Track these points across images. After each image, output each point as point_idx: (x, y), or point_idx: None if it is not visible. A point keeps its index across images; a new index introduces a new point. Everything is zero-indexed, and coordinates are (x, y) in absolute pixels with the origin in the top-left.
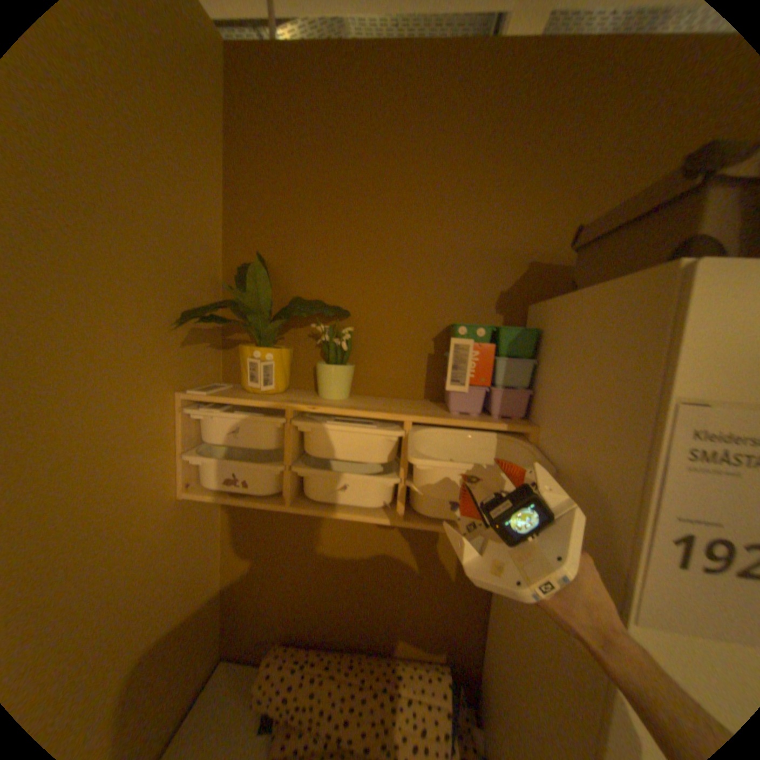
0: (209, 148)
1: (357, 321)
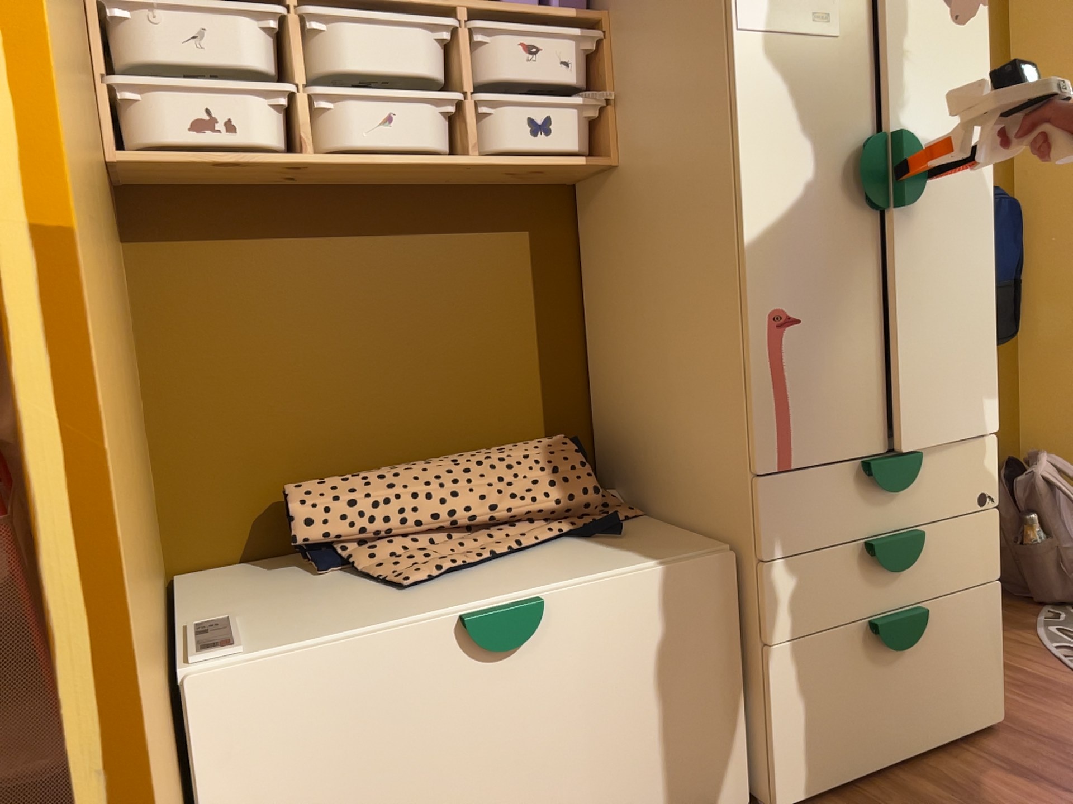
0: None
1: None
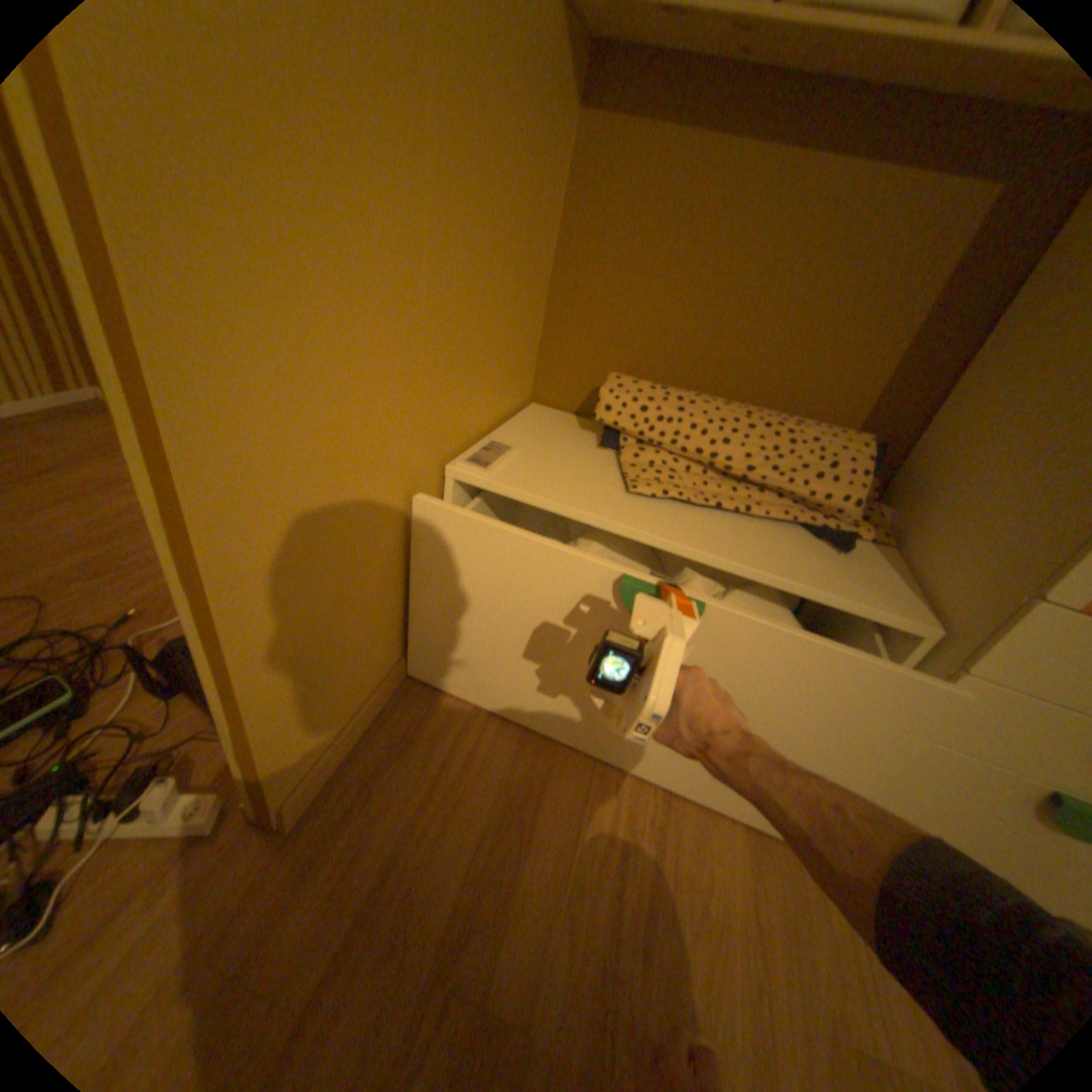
0: None
1: None
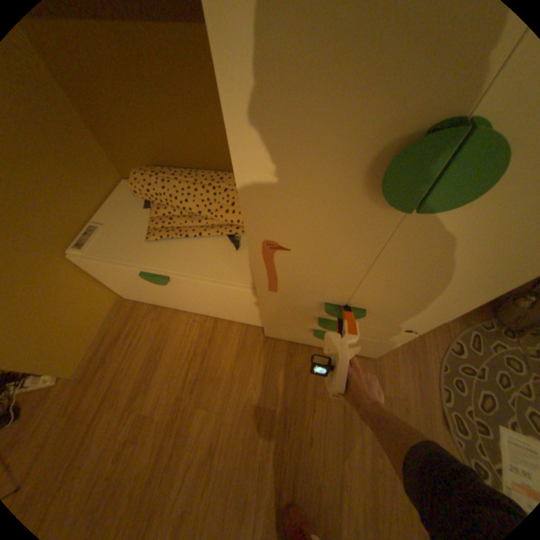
0: None
1: None
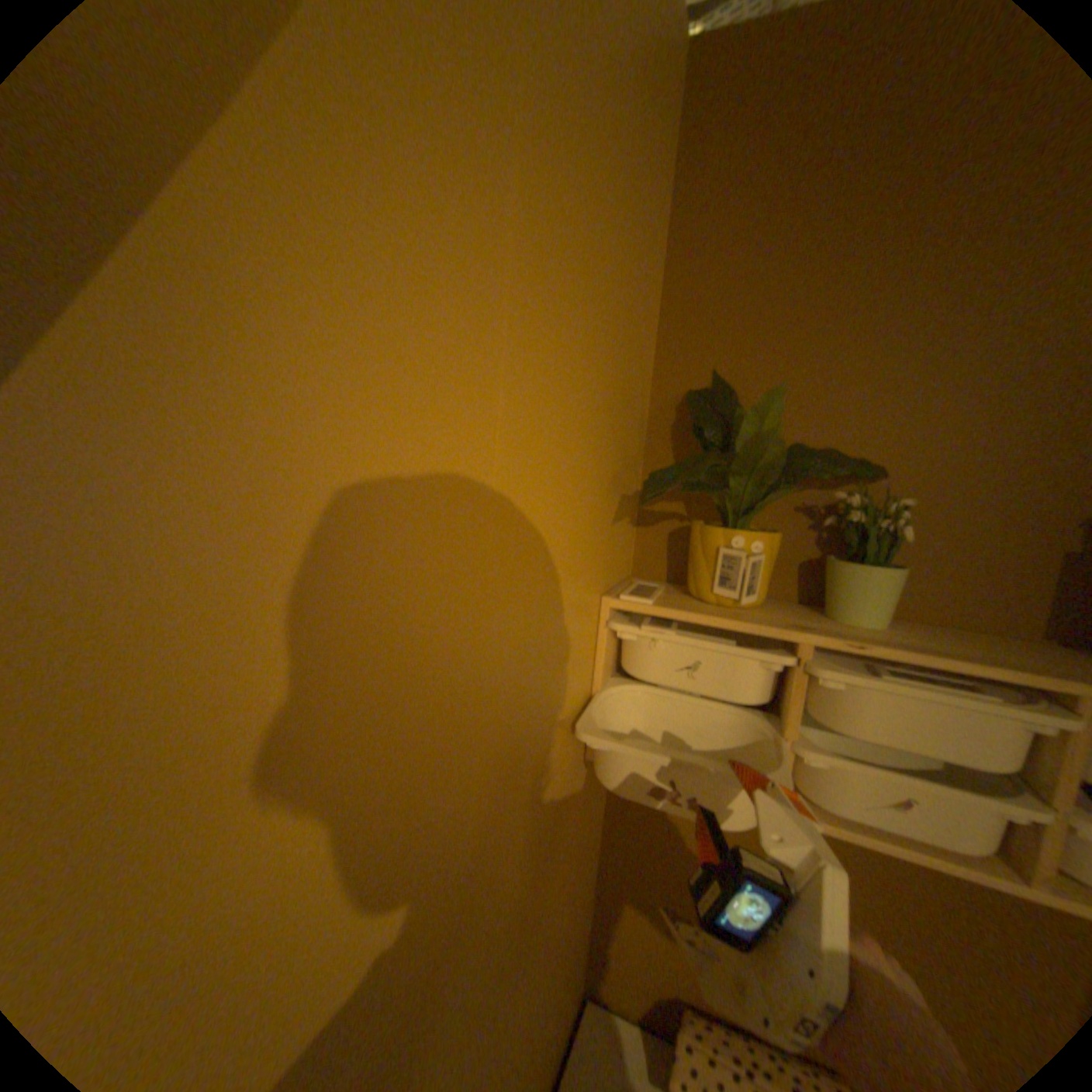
0: (662, 208)
1: (900, 484)
